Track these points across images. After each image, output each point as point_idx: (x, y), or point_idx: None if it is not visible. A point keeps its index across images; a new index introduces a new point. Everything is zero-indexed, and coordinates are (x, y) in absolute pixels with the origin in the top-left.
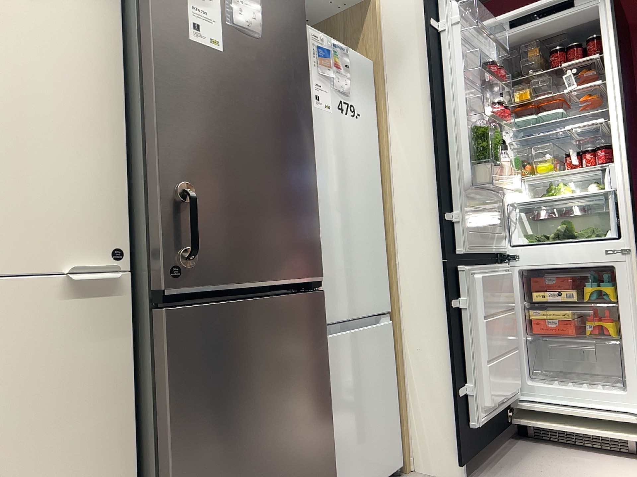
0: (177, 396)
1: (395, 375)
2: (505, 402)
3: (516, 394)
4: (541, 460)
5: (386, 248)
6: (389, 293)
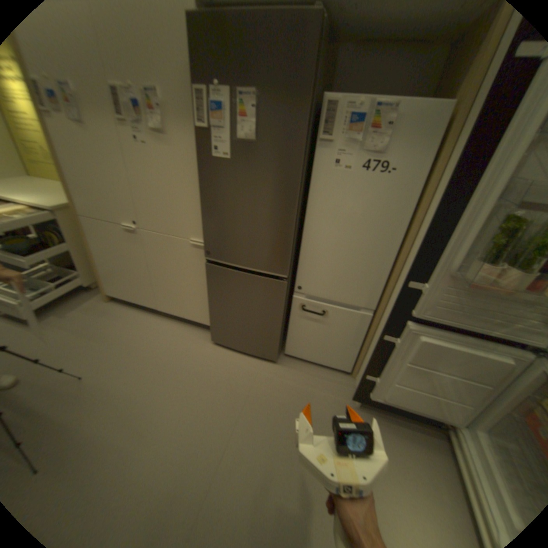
0: (210, 287)
1: (365, 338)
2: (426, 414)
3: (452, 423)
4: (419, 456)
5: (392, 273)
6: (381, 299)
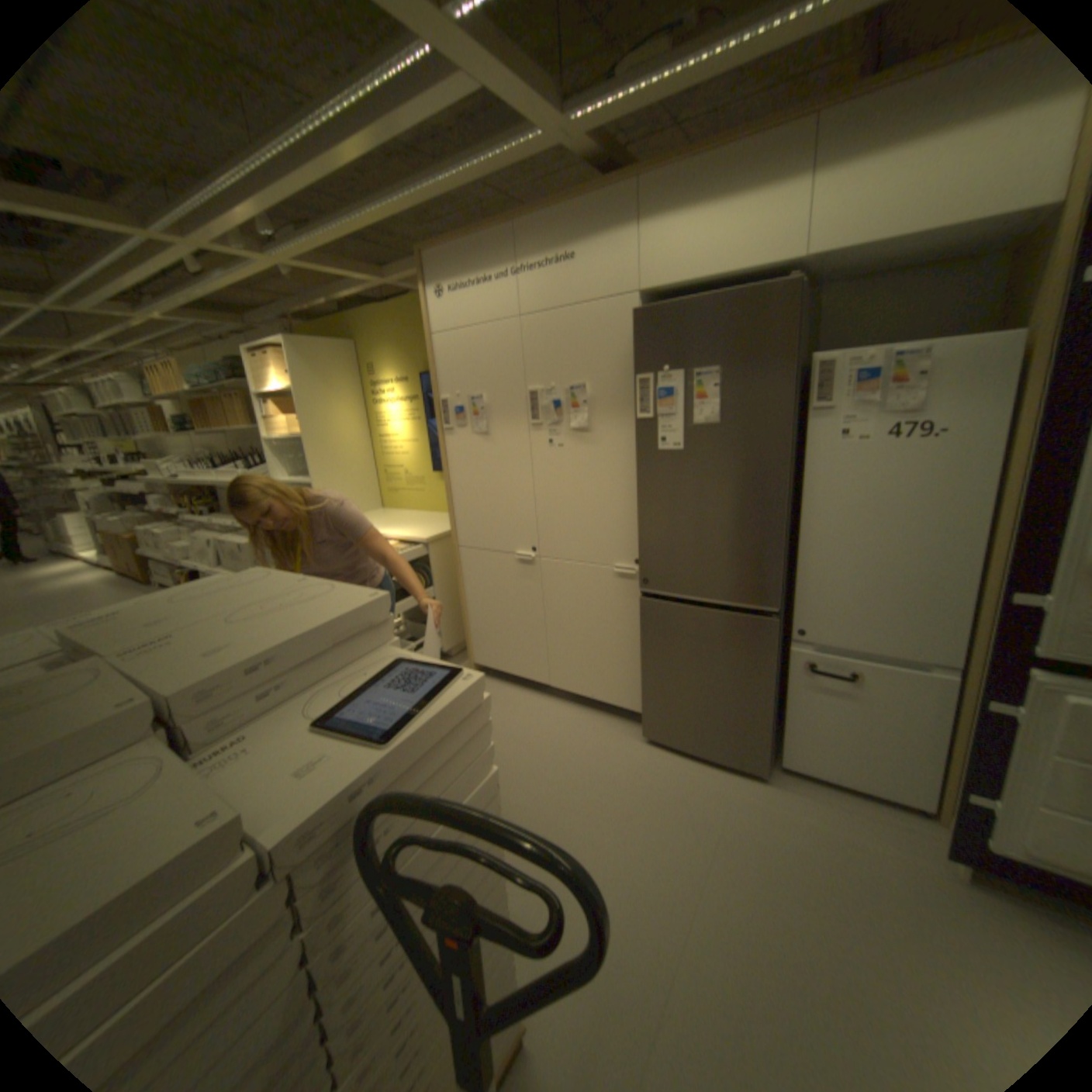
0: (646, 637)
1: (957, 734)
2: None
3: None
4: None
5: (984, 596)
6: (974, 649)
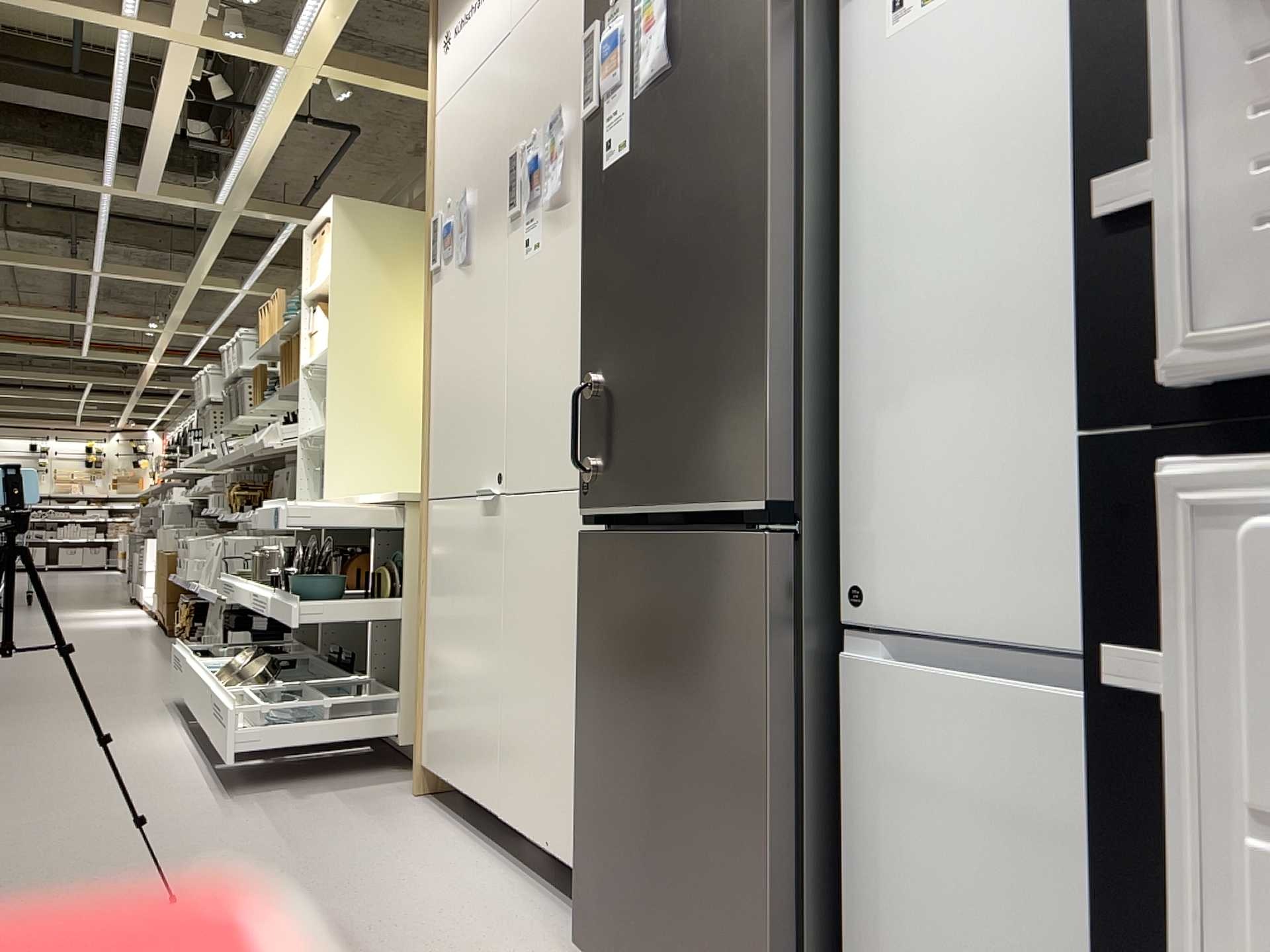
0: (583, 642)
1: None
2: None
3: None
4: None
5: None
6: None
